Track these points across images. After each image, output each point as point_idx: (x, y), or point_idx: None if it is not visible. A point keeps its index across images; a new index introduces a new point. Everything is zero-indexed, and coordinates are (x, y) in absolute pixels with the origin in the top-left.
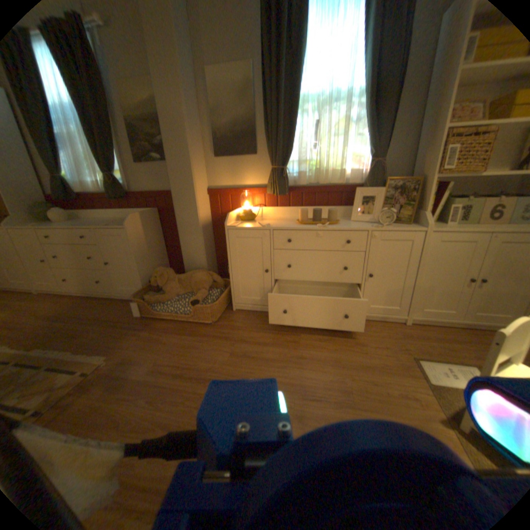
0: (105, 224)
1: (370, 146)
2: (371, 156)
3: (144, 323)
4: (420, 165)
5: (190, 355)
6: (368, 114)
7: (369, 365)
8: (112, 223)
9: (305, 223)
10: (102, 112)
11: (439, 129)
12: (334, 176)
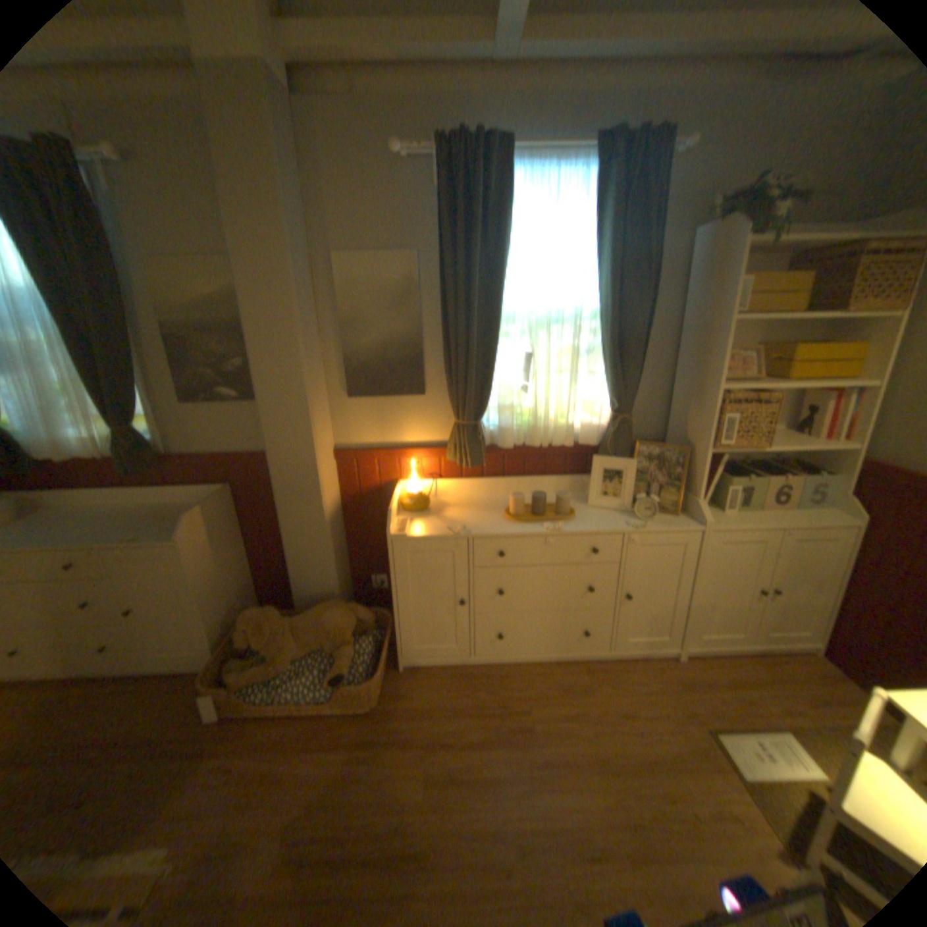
0: (127, 542)
1: (606, 392)
2: (610, 409)
3: (229, 736)
4: (677, 423)
5: (347, 804)
6: (605, 351)
7: (652, 761)
8: (140, 535)
9: (523, 521)
10: (111, 318)
11: (709, 387)
12: (554, 433)
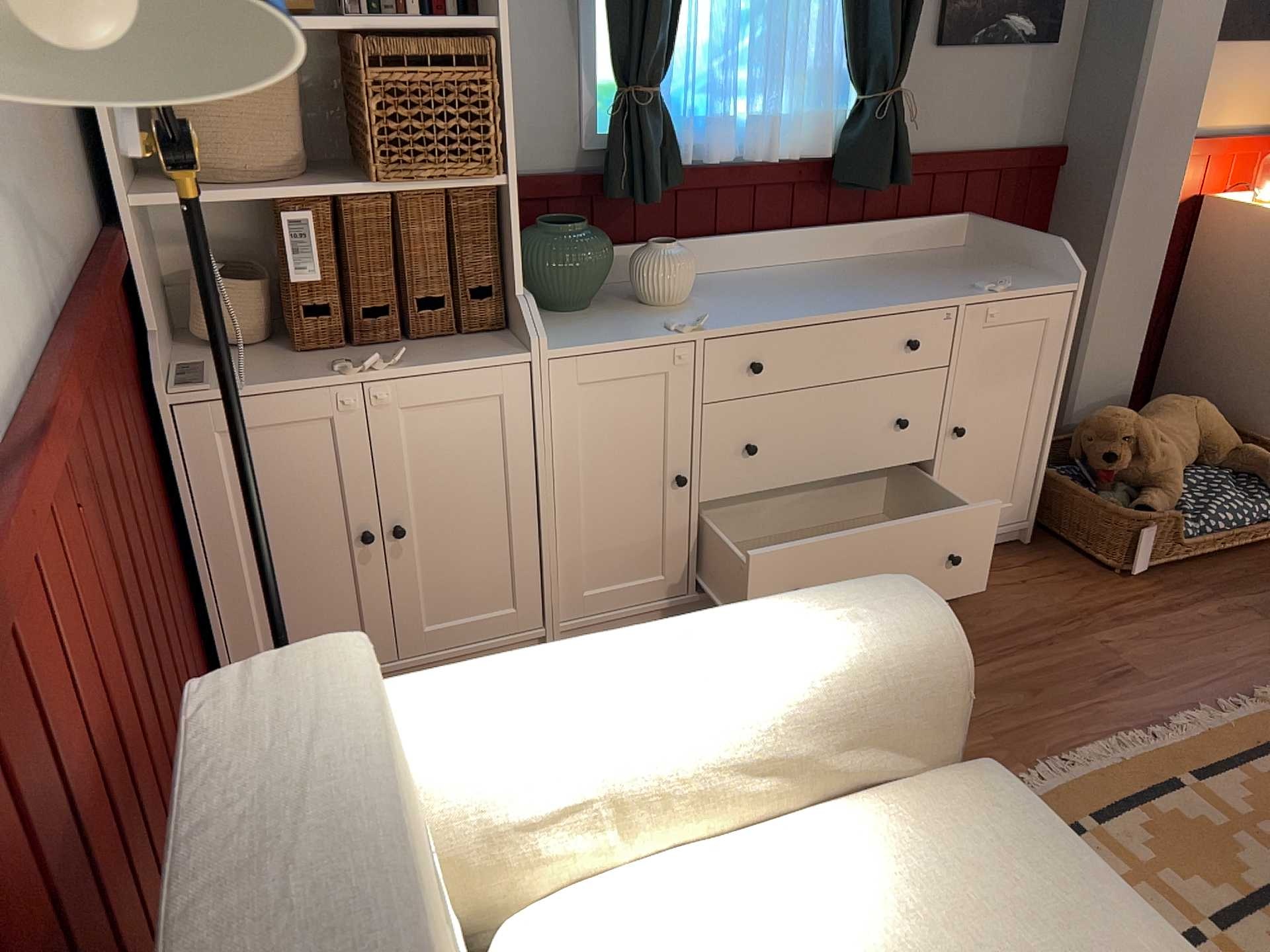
0: (1010, 284)
1: None
2: None
3: (1172, 583)
4: None
5: None
6: None
7: None
8: (990, 280)
9: None
10: None
11: None
12: None
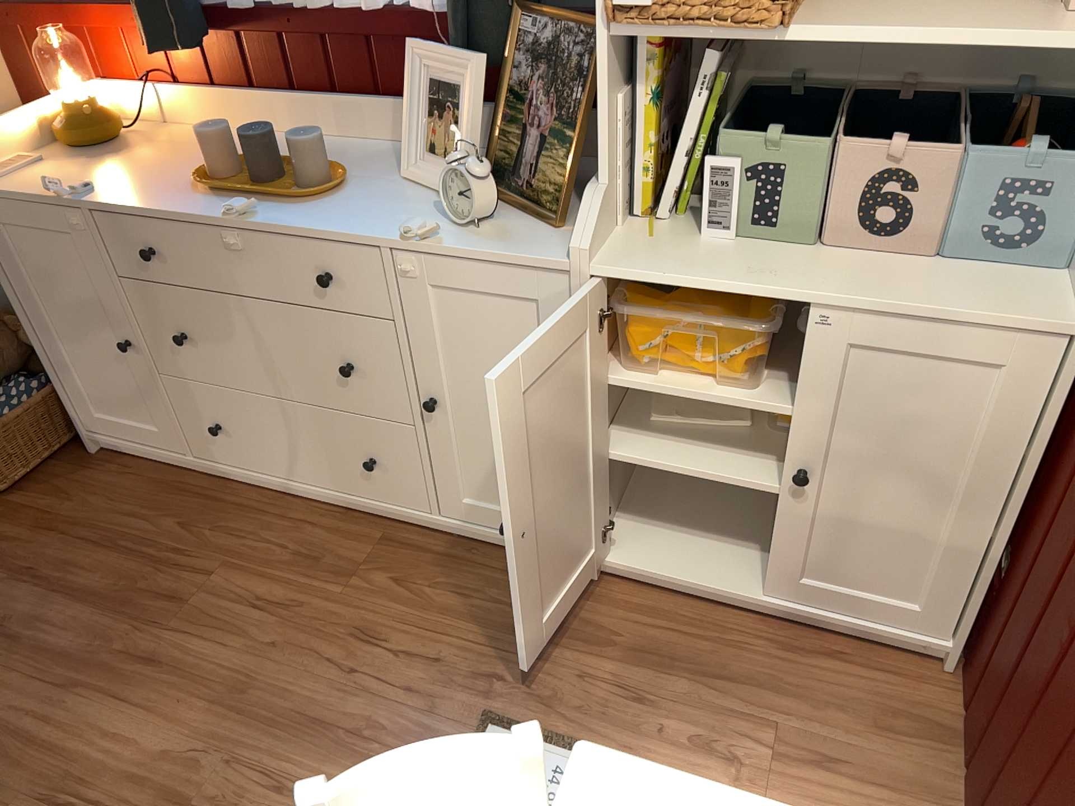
0: None
1: None
2: None
3: None
4: None
5: None
6: None
7: (332, 706)
8: None
9: (219, 192)
10: None
11: None
12: None
